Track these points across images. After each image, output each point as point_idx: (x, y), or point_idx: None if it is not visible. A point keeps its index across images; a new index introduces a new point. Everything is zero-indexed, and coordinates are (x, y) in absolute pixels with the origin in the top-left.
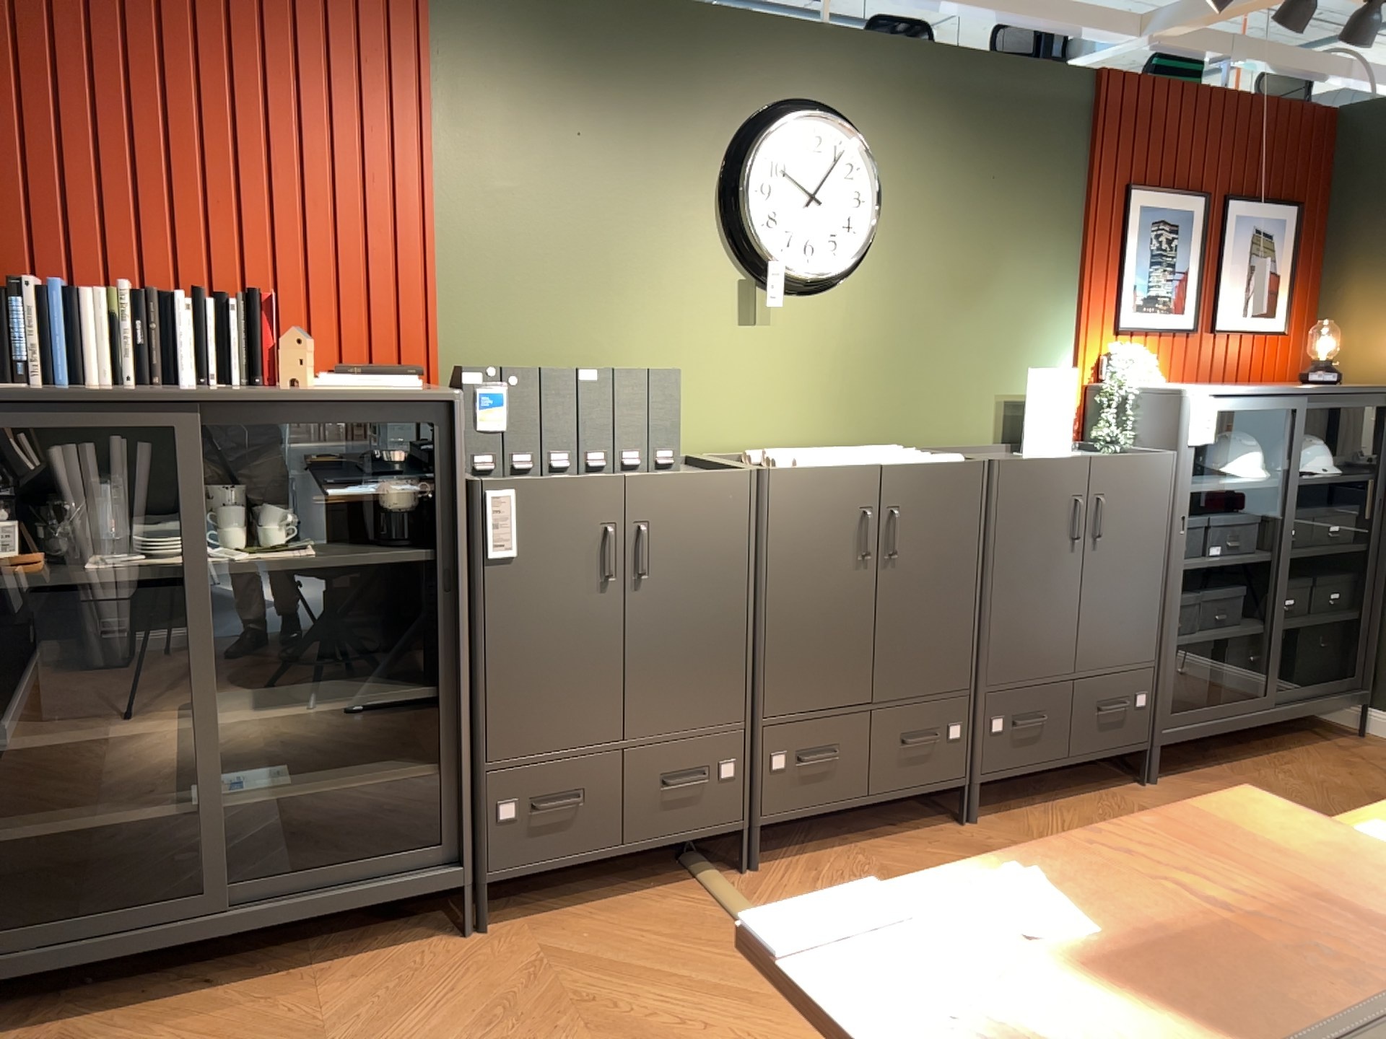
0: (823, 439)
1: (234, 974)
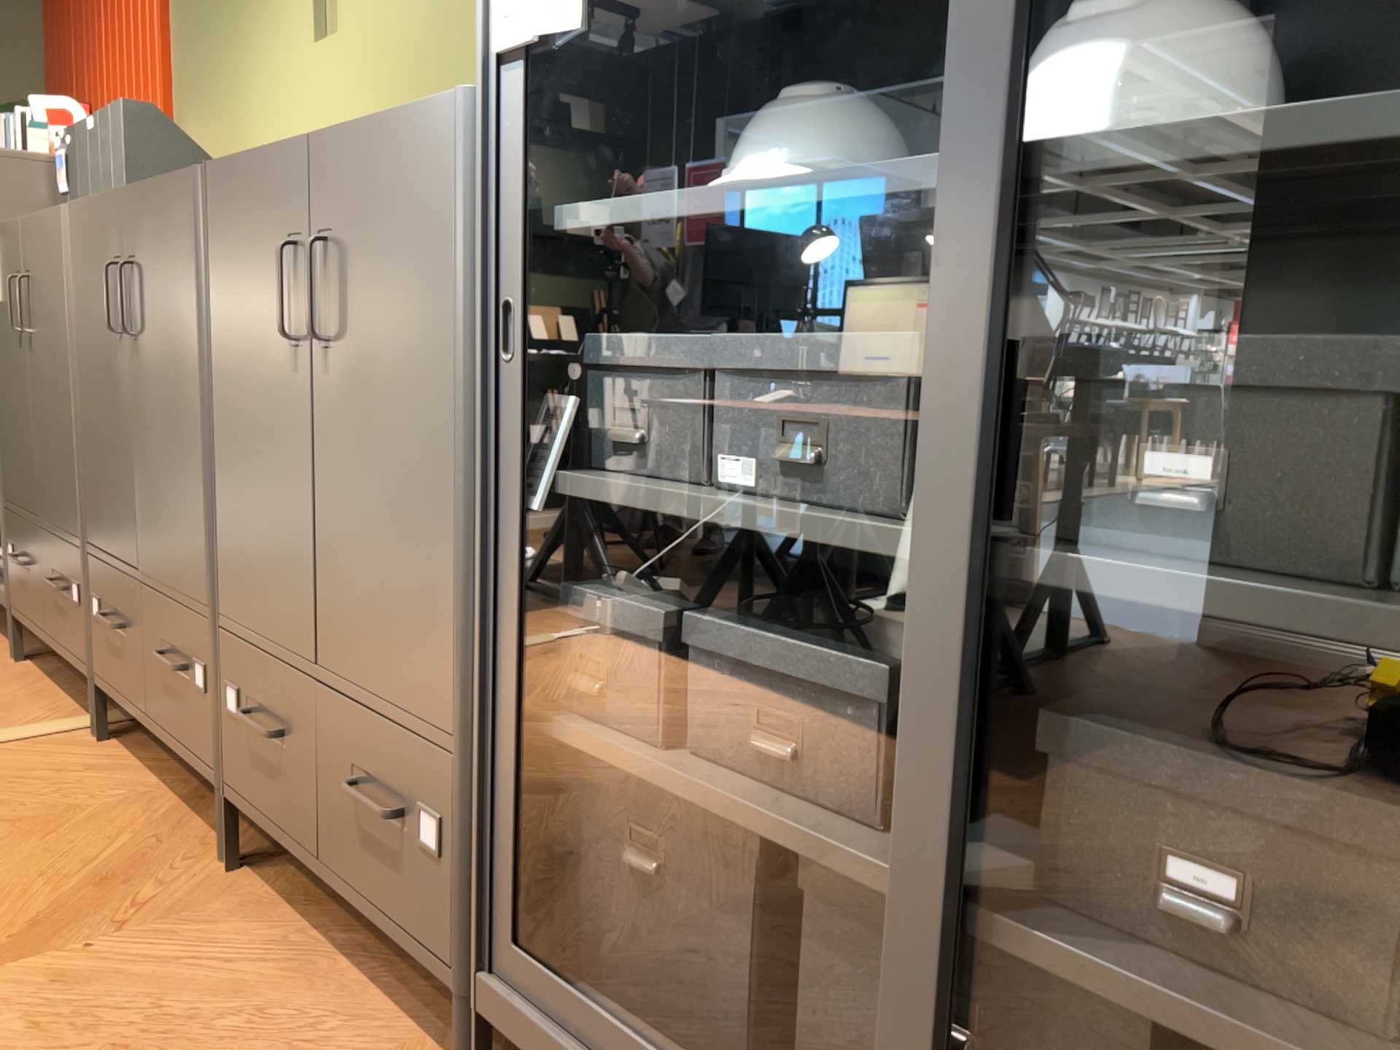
0: None
1: None
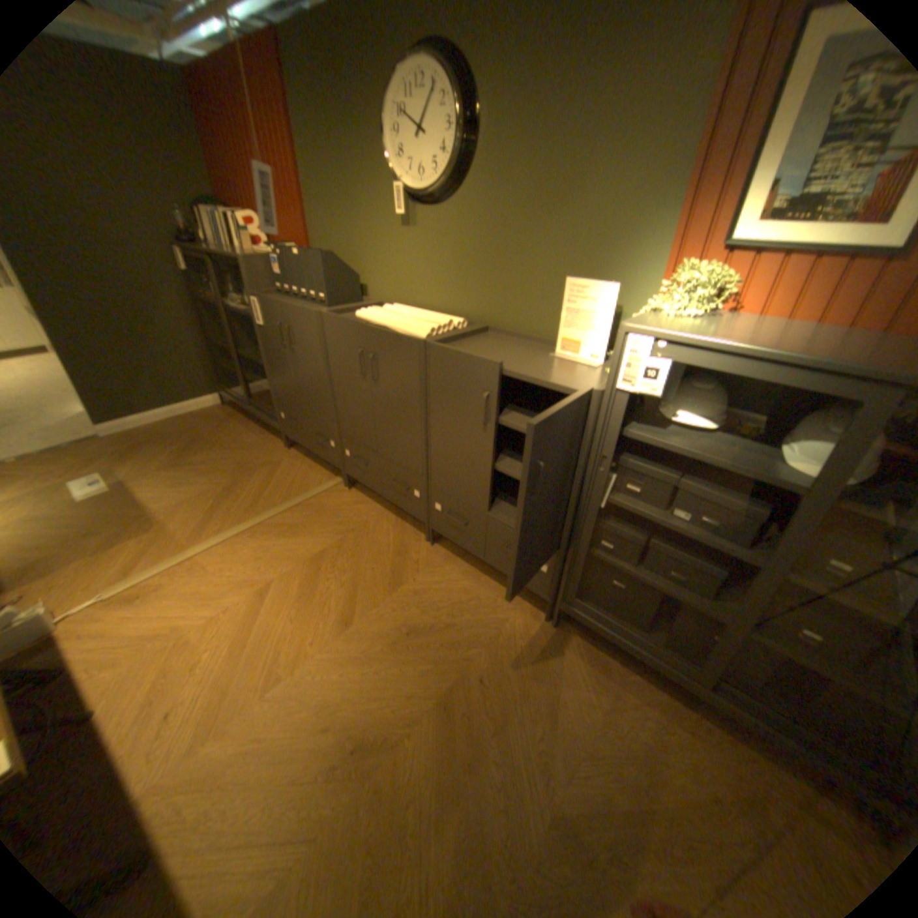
0: (446, 307)
1: (261, 424)
